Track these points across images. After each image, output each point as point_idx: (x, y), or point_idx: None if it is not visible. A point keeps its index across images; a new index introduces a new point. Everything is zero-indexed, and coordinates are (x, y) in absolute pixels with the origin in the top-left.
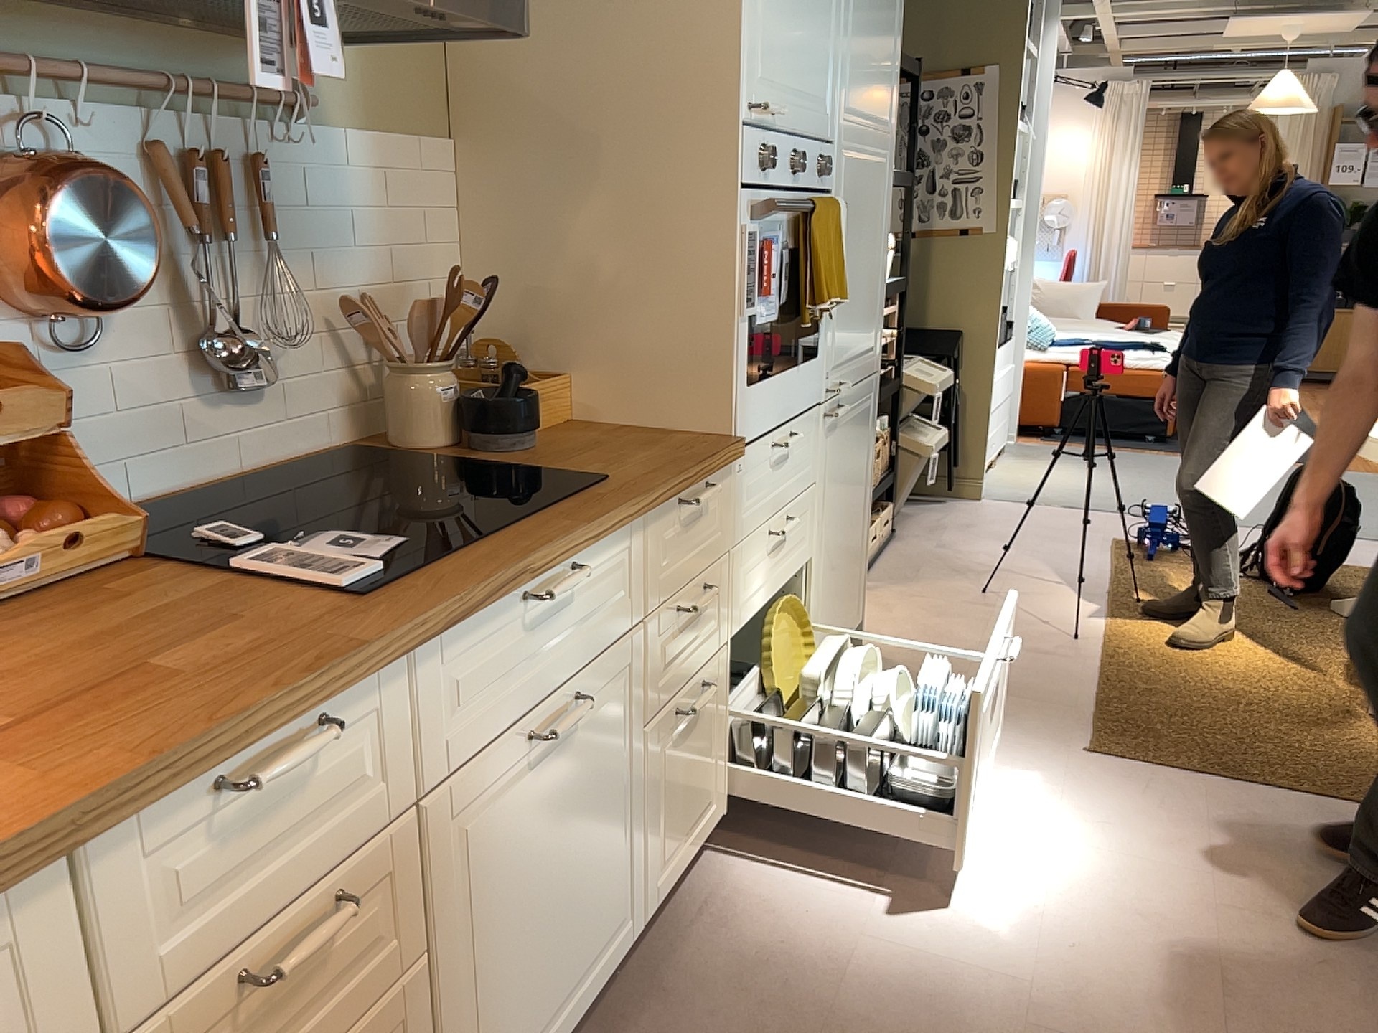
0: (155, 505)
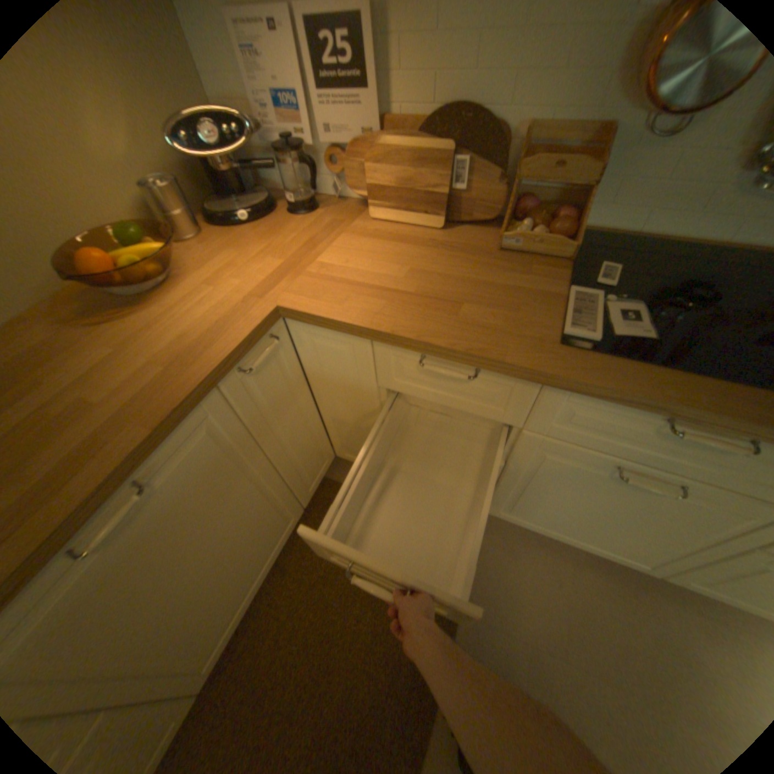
0: (654, 236)
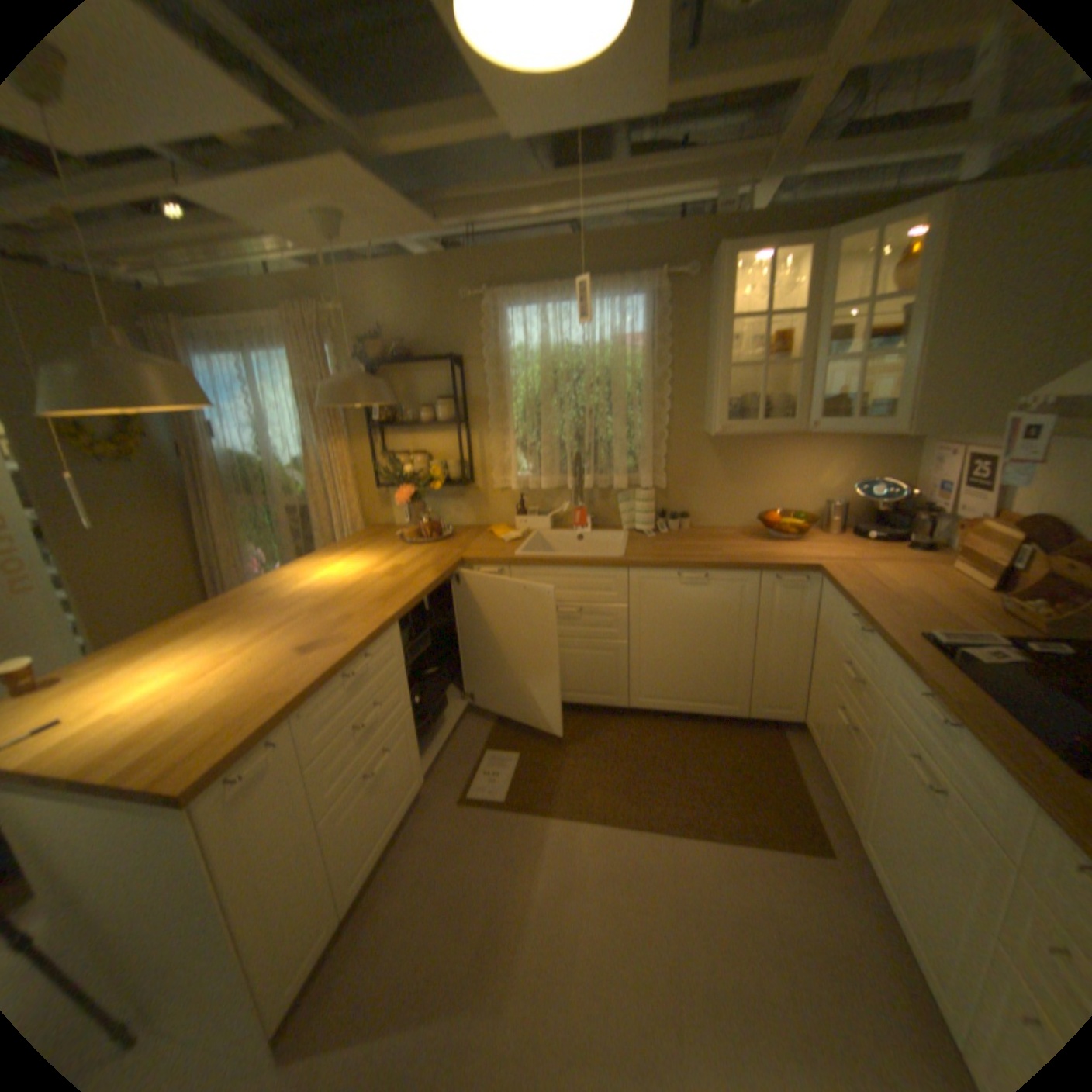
0: None
